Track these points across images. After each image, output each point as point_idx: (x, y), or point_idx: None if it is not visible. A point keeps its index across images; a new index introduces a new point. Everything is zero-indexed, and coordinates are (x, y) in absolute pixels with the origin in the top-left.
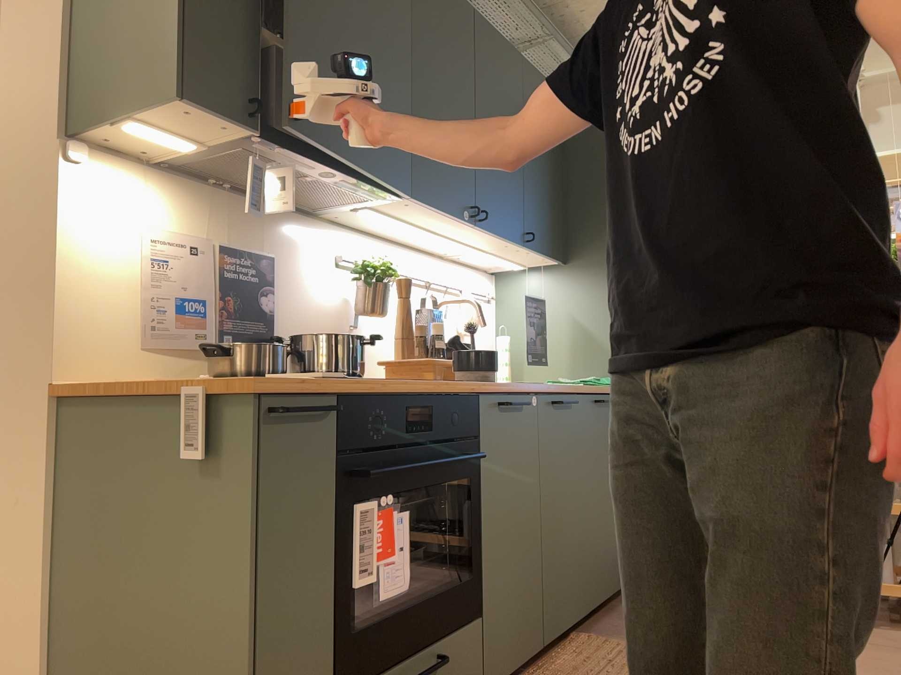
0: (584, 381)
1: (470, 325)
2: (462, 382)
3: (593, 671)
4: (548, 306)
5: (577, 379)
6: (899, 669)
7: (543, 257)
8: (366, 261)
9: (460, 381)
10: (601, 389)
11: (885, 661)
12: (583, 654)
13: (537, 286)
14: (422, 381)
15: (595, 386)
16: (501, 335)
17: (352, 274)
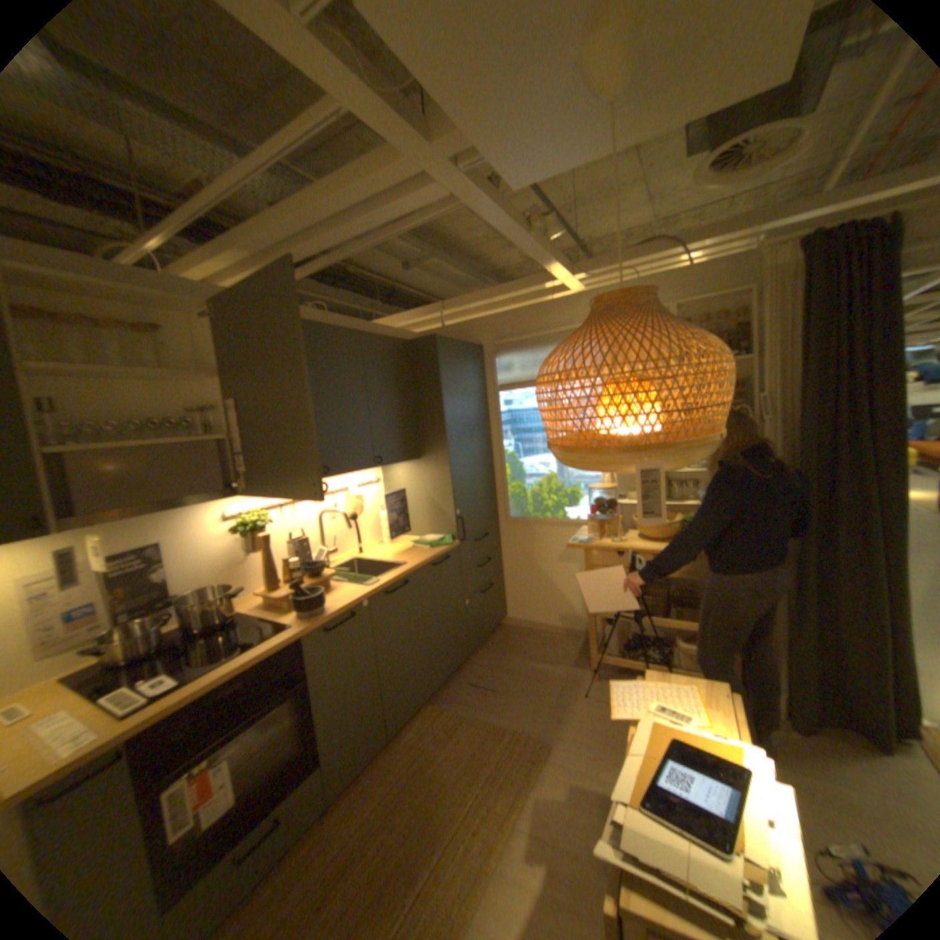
0: (430, 543)
1: (352, 514)
2: (286, 631)
3: (418, 751)
4: (411, 486)
5: (431, 535)
6: (601, 729)
7: (397, 463)
8: (242, 517)
9: (286, 629)
10: (437, 552)
11: (597, 719)
12: (420, 731)
13: (404, 472)
14: (238, 659)
15: (436, 548)
16: (381, 509)
17: (231, 531)
